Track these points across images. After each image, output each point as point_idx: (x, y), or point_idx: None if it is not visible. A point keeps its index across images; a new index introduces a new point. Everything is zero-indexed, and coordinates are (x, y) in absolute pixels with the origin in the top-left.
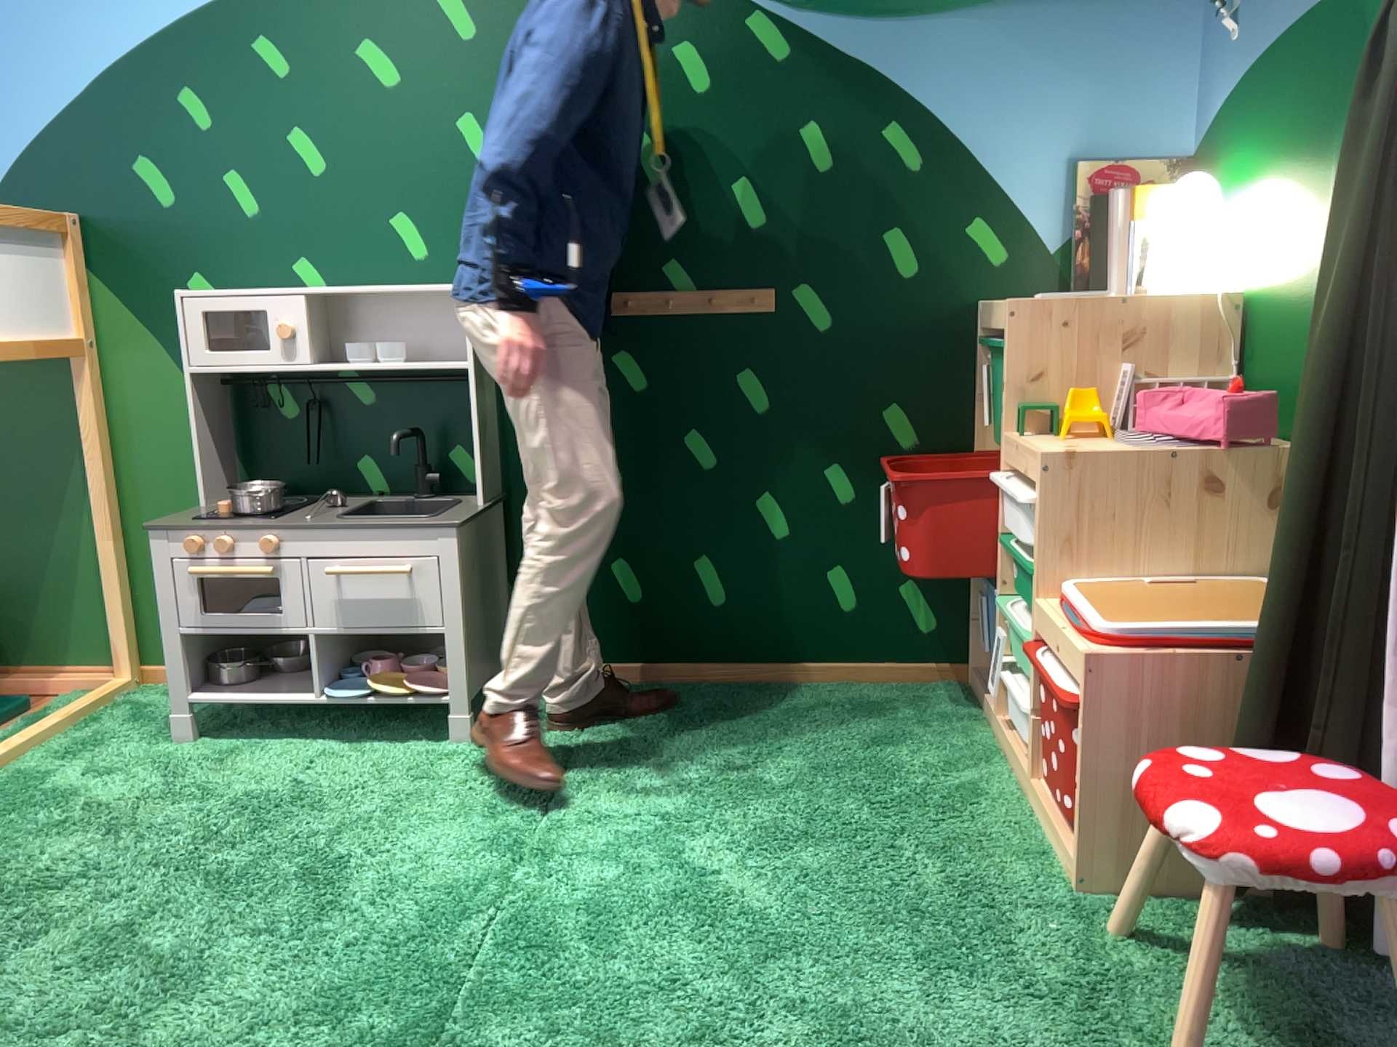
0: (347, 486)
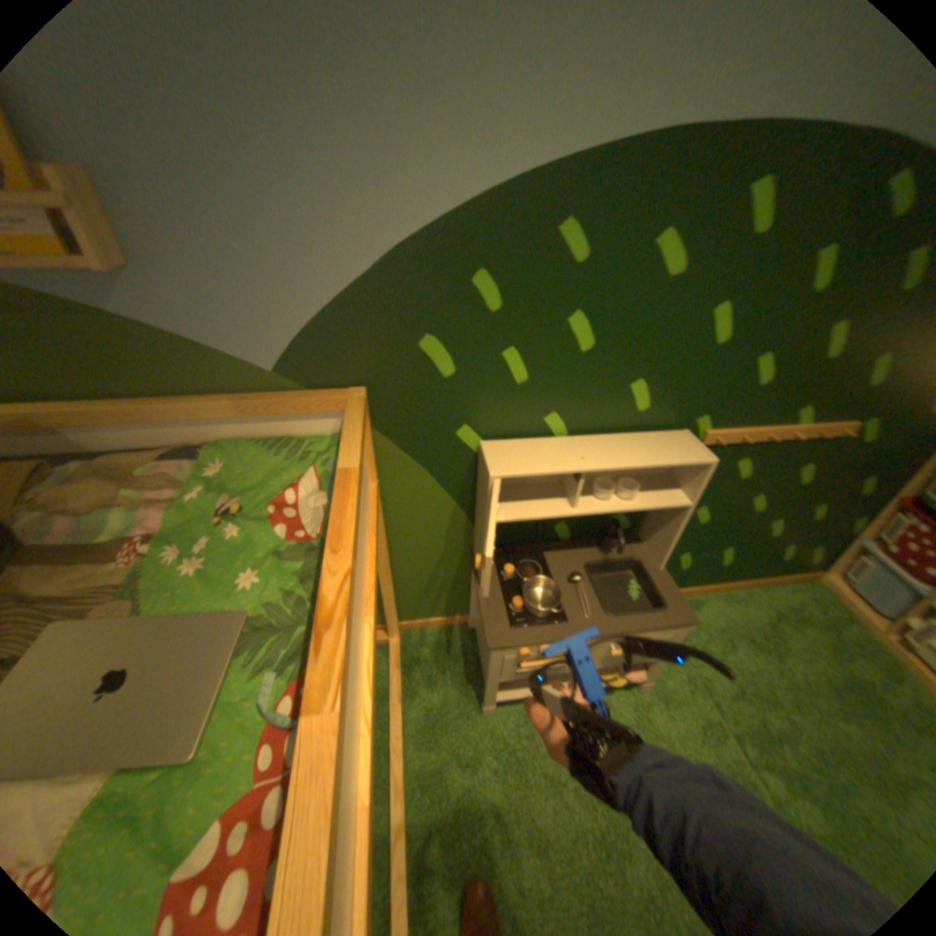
0: (545, 539)
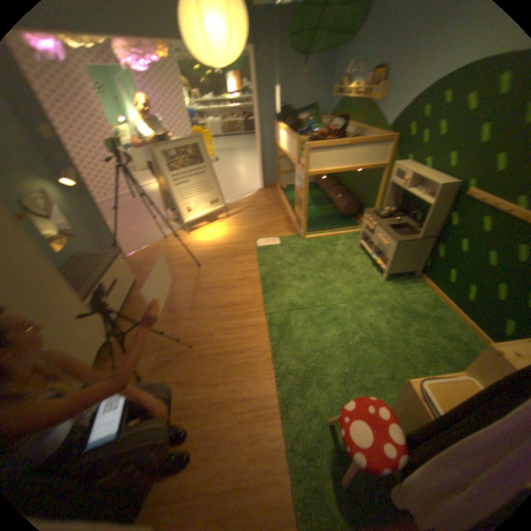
0: (412, 216)
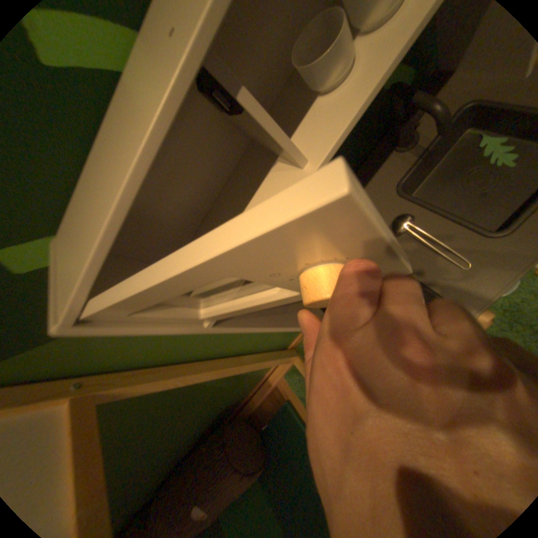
0: None
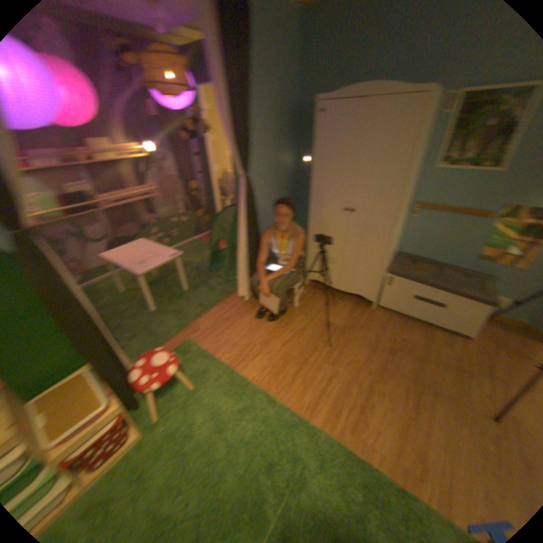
0: None
